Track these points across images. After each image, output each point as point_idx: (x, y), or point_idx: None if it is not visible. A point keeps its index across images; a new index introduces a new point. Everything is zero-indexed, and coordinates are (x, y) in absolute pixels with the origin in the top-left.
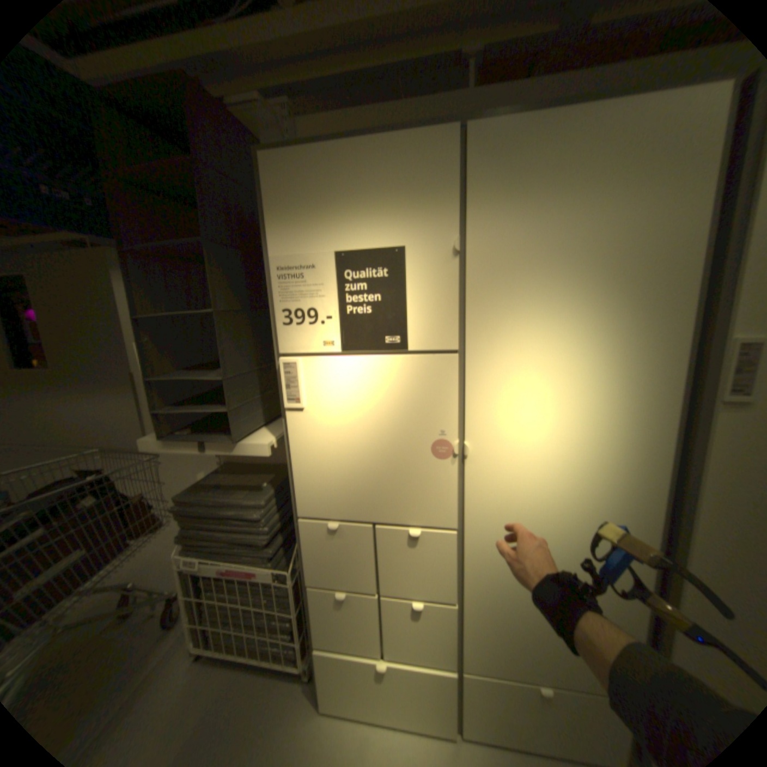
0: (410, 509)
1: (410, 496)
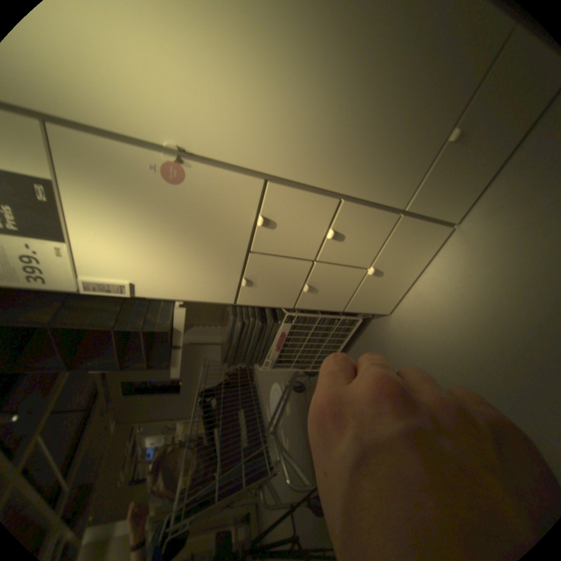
0: (239, 219)
1: (226, 216)
